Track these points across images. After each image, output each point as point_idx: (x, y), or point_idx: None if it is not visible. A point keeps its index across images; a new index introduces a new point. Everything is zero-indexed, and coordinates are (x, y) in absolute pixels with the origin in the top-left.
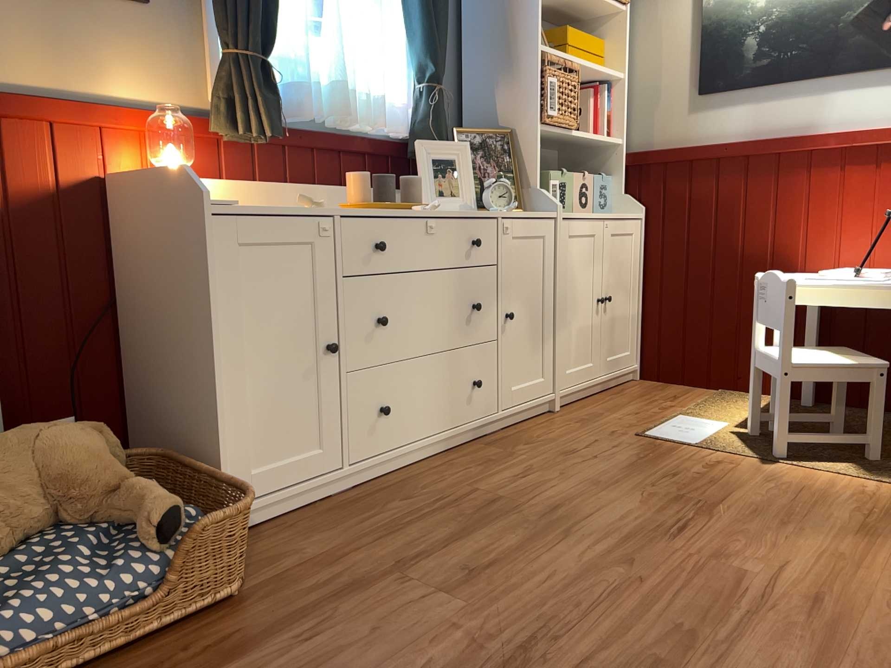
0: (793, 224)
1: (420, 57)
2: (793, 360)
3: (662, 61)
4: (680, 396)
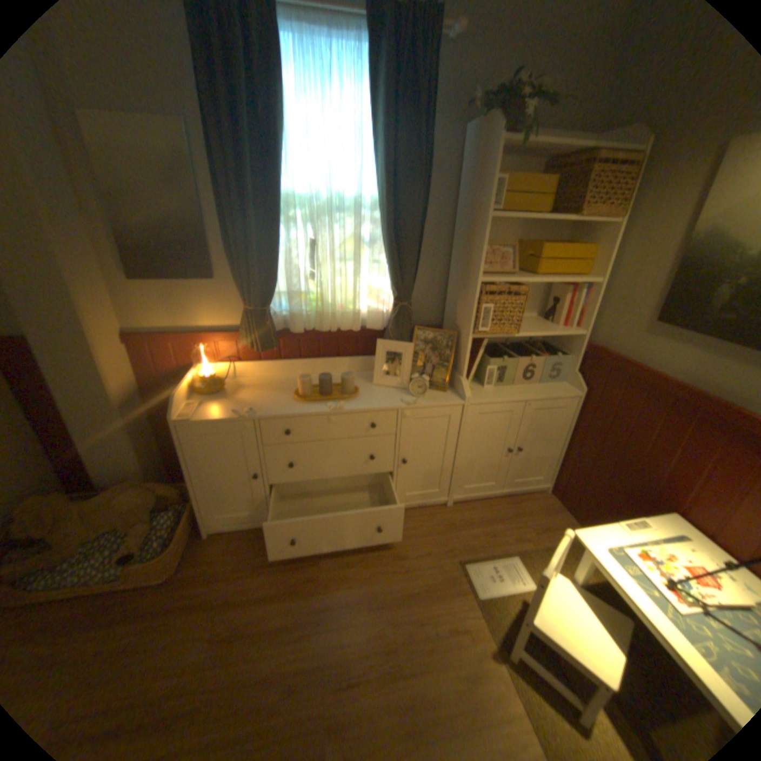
0: (694, 478)
1: (391, 284)
2: (541, 620)
3: (642, 276)
4: (552, 533)
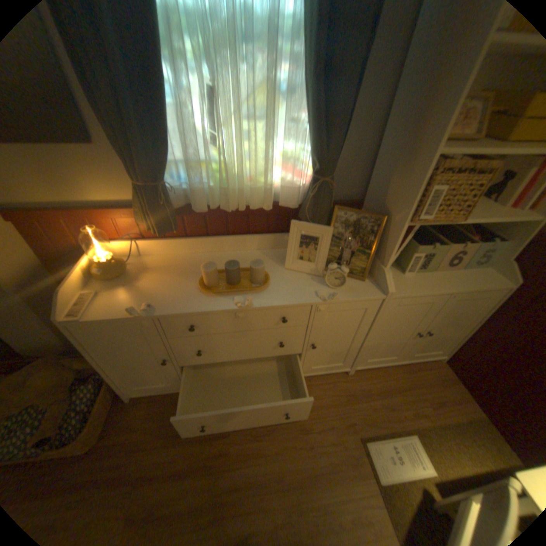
0: None
1: (312, 152)
2: None
3: None
4: (448, 408)
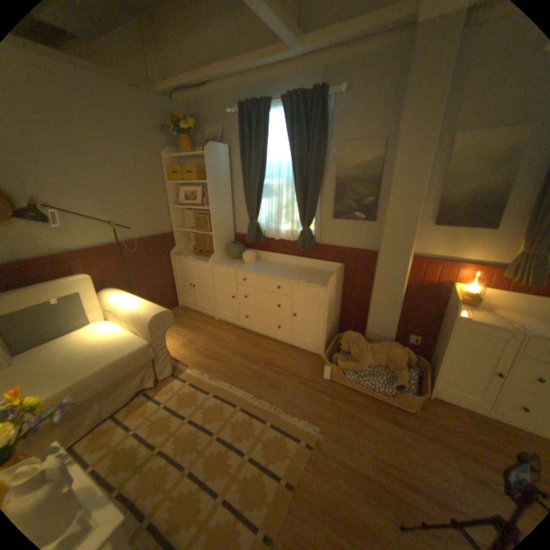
0: None
1: None
2: None
3: None
4: None
